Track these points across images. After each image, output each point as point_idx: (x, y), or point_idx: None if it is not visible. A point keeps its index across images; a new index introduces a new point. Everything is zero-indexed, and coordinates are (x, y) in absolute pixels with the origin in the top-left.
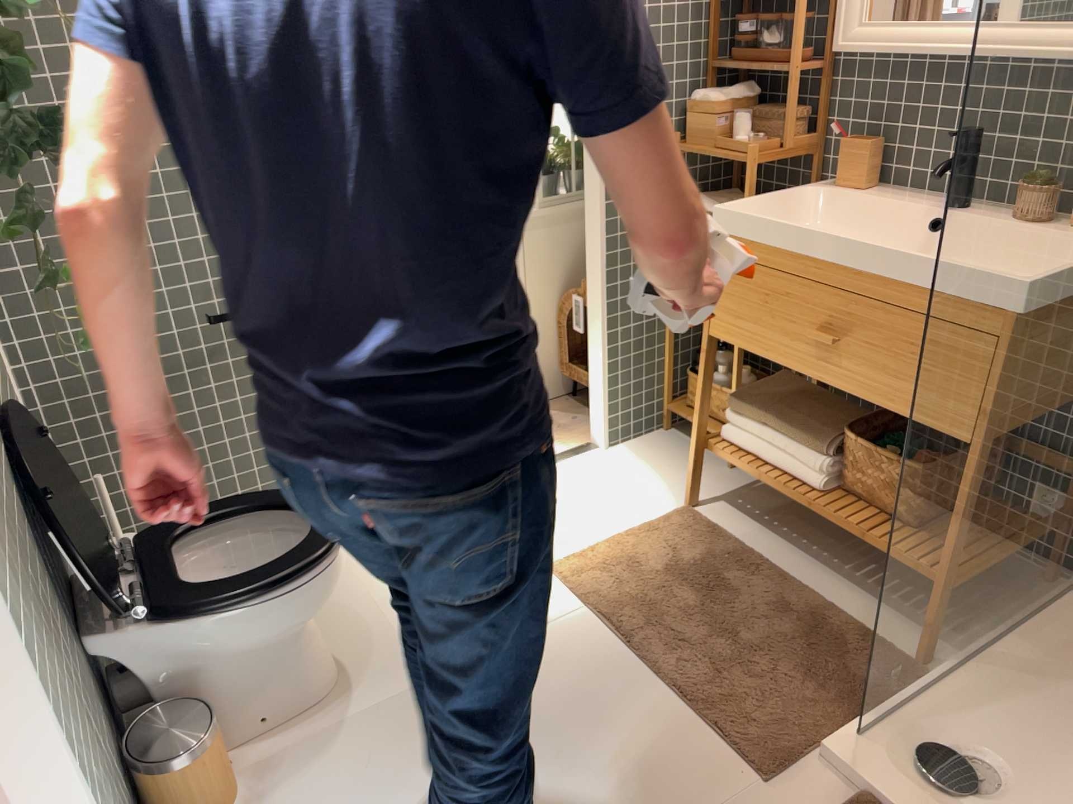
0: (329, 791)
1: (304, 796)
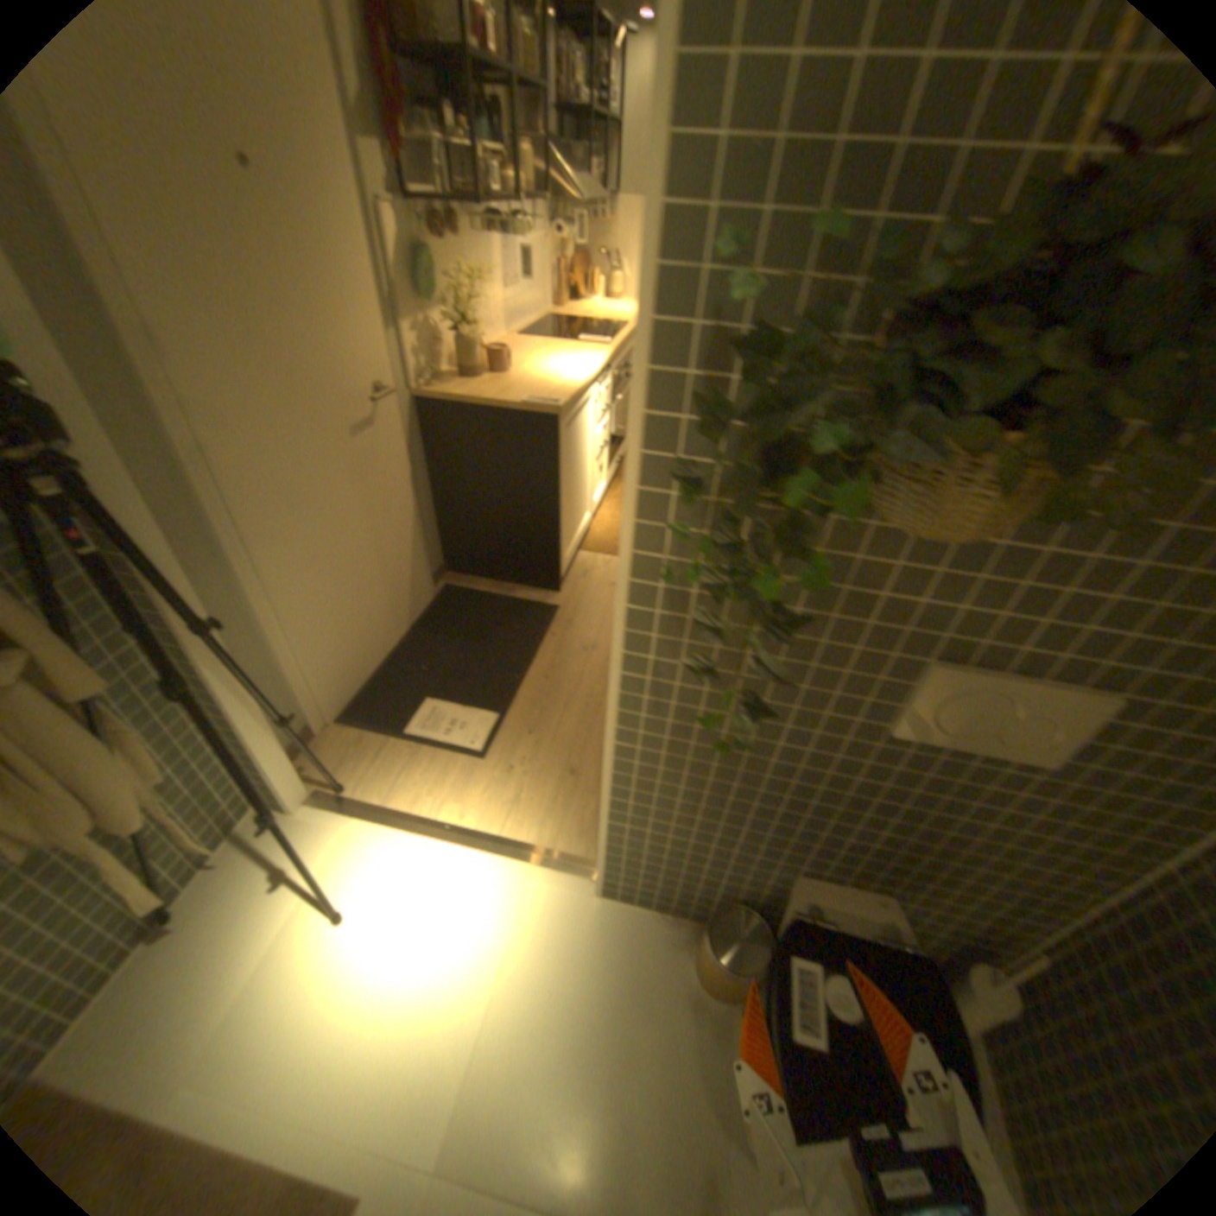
0: (665, 1067)
1: (675, 1045)
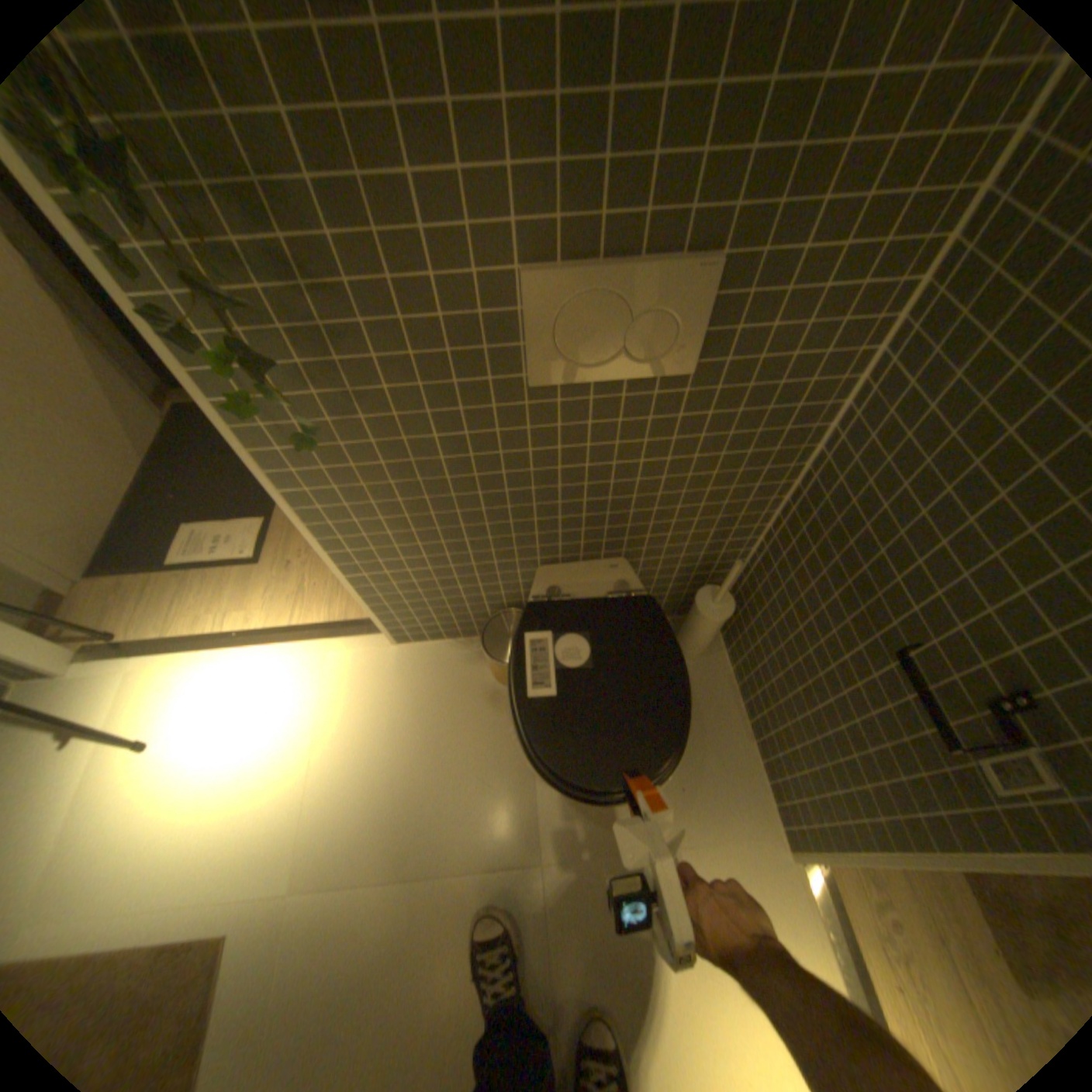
0: (474, 751)
1: (481, 732)
